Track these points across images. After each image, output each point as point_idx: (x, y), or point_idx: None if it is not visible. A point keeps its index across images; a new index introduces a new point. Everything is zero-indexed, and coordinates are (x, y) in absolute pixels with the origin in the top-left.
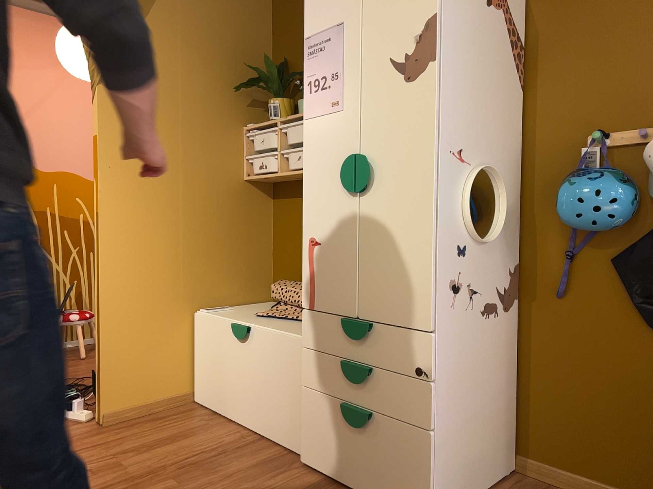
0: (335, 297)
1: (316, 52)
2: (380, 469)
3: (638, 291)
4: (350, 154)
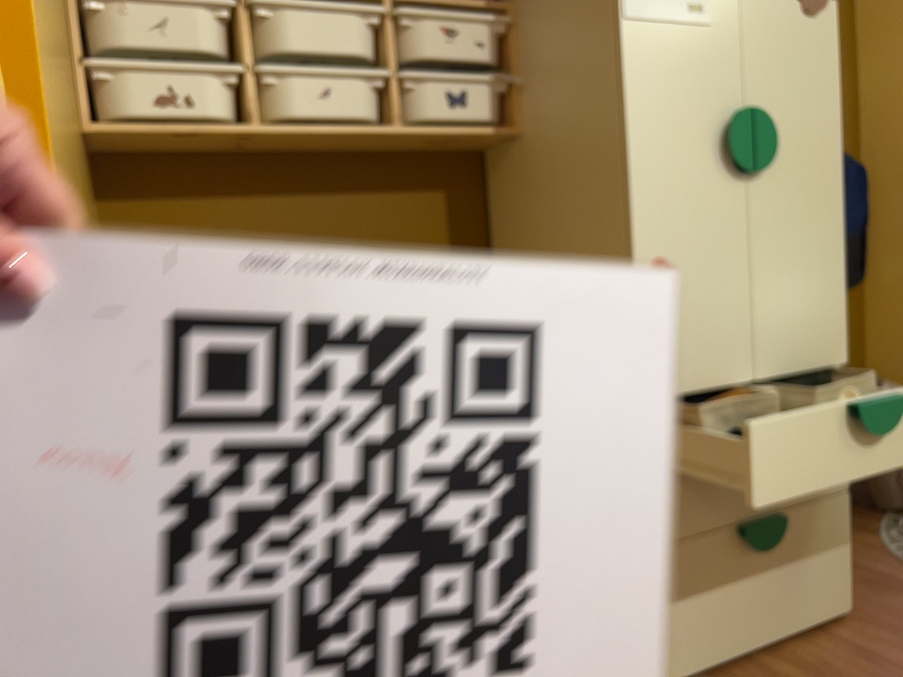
0: (715, 358)
1: None
2: (797, 585)
3: None
4: (731, 107)
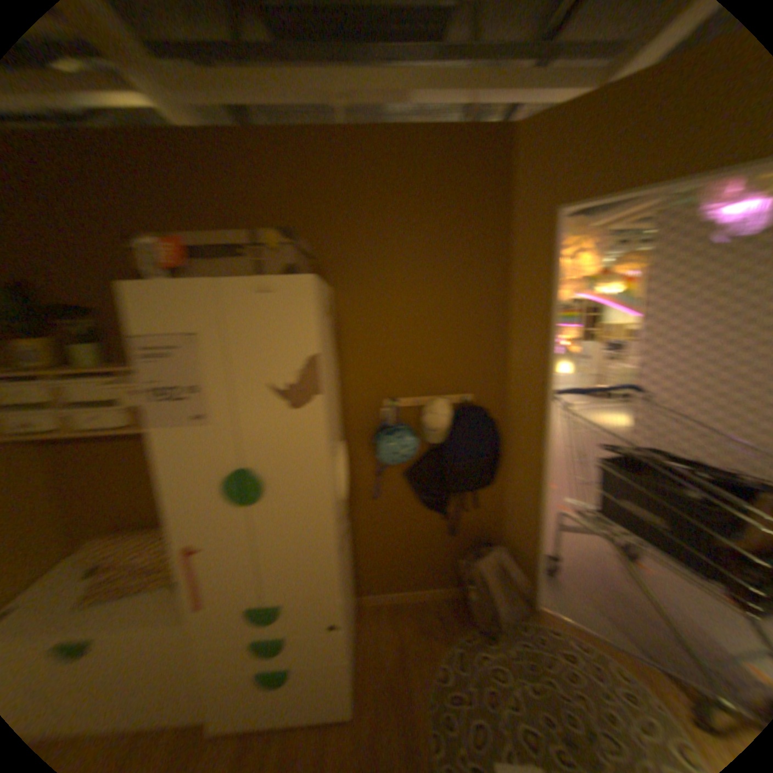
0: (225, 597)
1: (149, 358)
2: (299, 704)
3: (417, 490)
4: (224, 470)
